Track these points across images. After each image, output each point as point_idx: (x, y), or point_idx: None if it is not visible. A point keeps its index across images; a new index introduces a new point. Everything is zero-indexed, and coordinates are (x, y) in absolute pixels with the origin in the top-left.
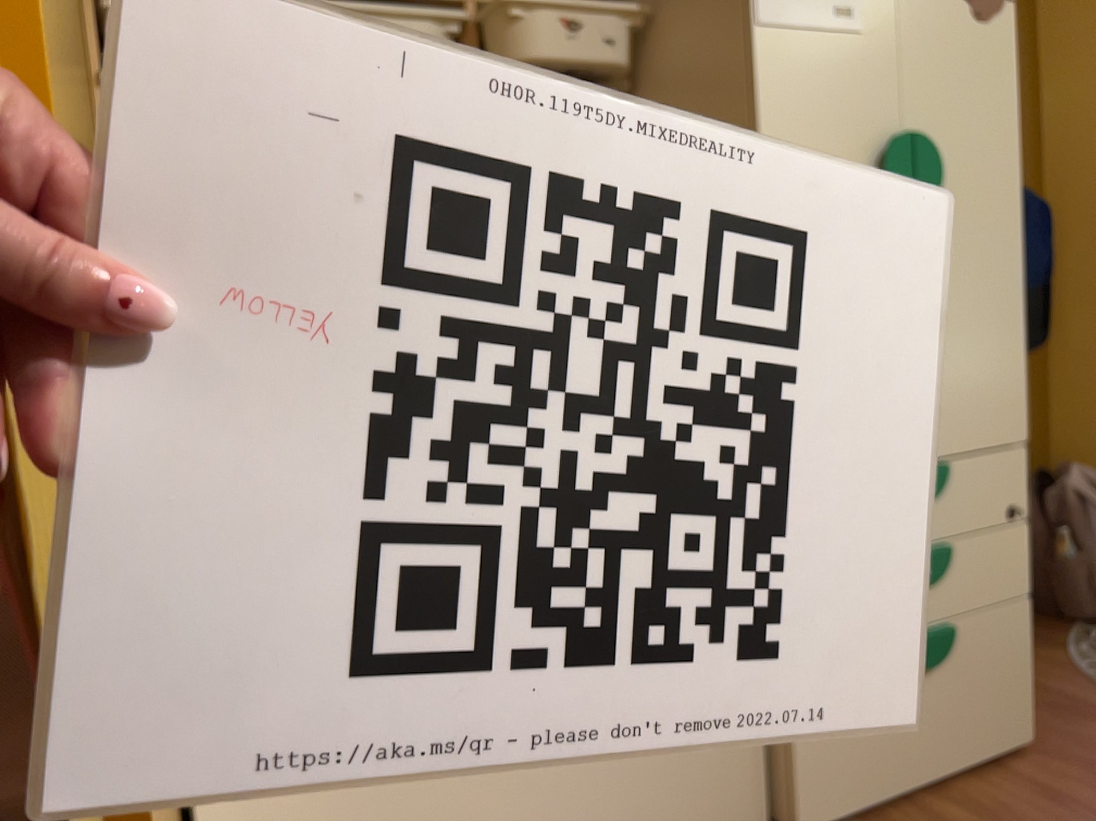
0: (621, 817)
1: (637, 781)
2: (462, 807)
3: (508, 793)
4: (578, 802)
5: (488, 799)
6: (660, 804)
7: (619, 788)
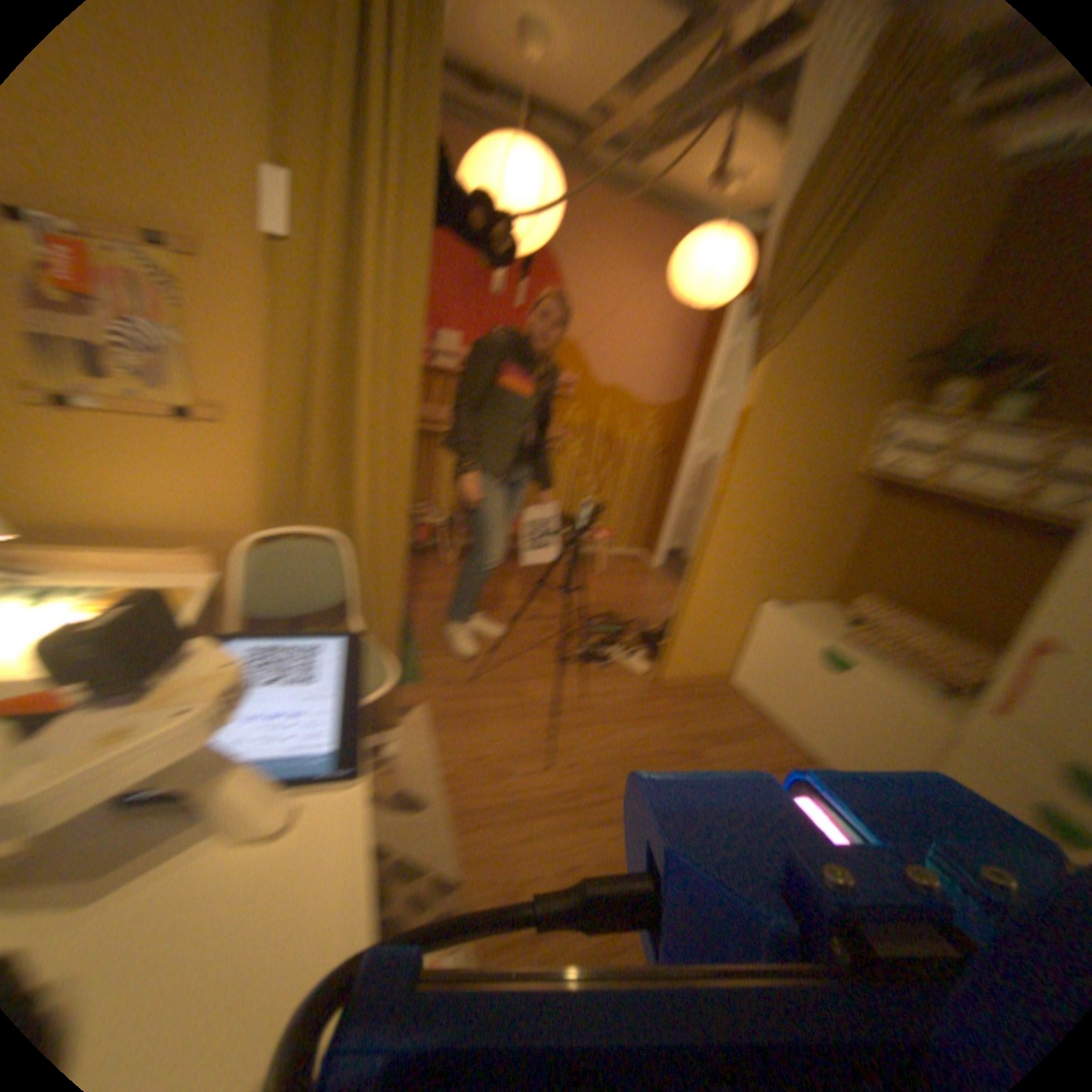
0: (840, 748)
1: (852, 744)
2: (799, 689)
3: (812, 699)
4: (829, 726)
5: (806, 694)
6: (855, 761)
7: (844, 738)
